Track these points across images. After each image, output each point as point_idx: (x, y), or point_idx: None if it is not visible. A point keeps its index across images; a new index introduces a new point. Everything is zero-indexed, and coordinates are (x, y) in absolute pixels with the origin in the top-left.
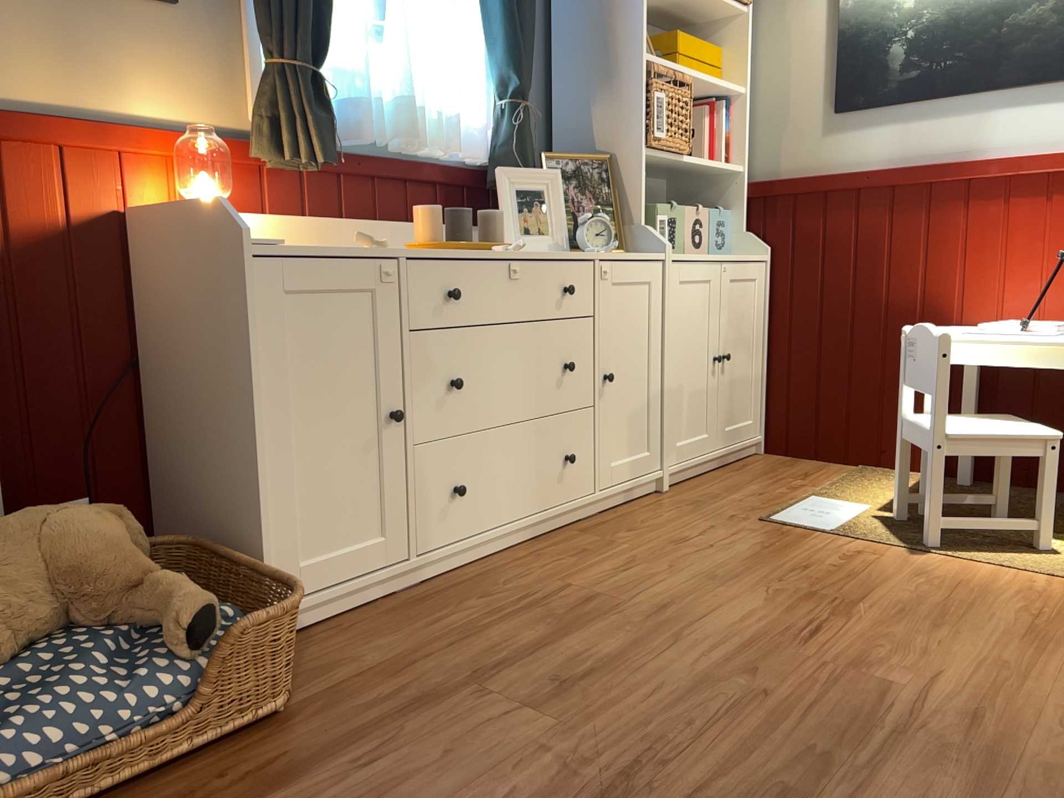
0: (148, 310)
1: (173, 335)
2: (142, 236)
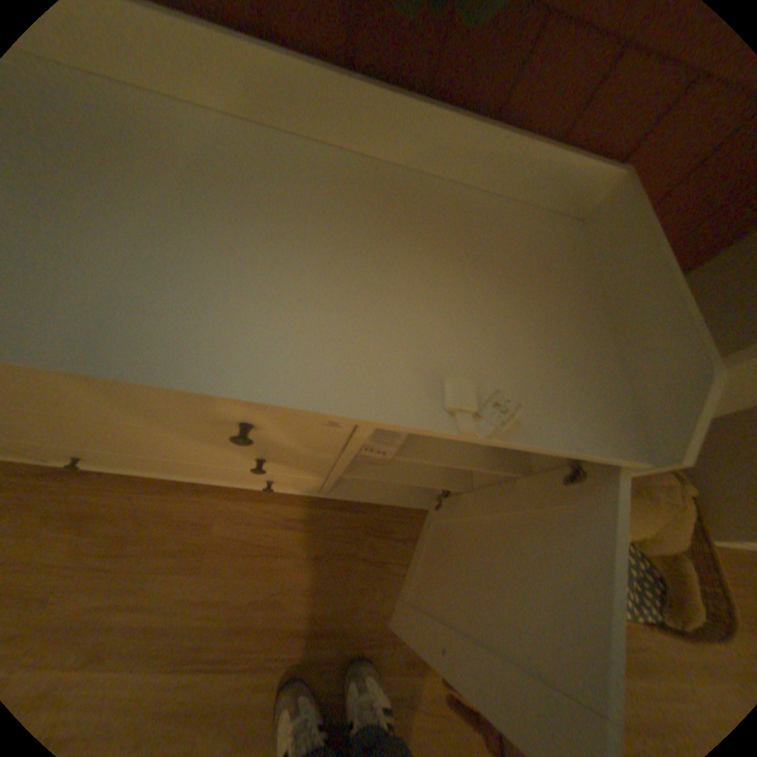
0: None
1: None
2: None
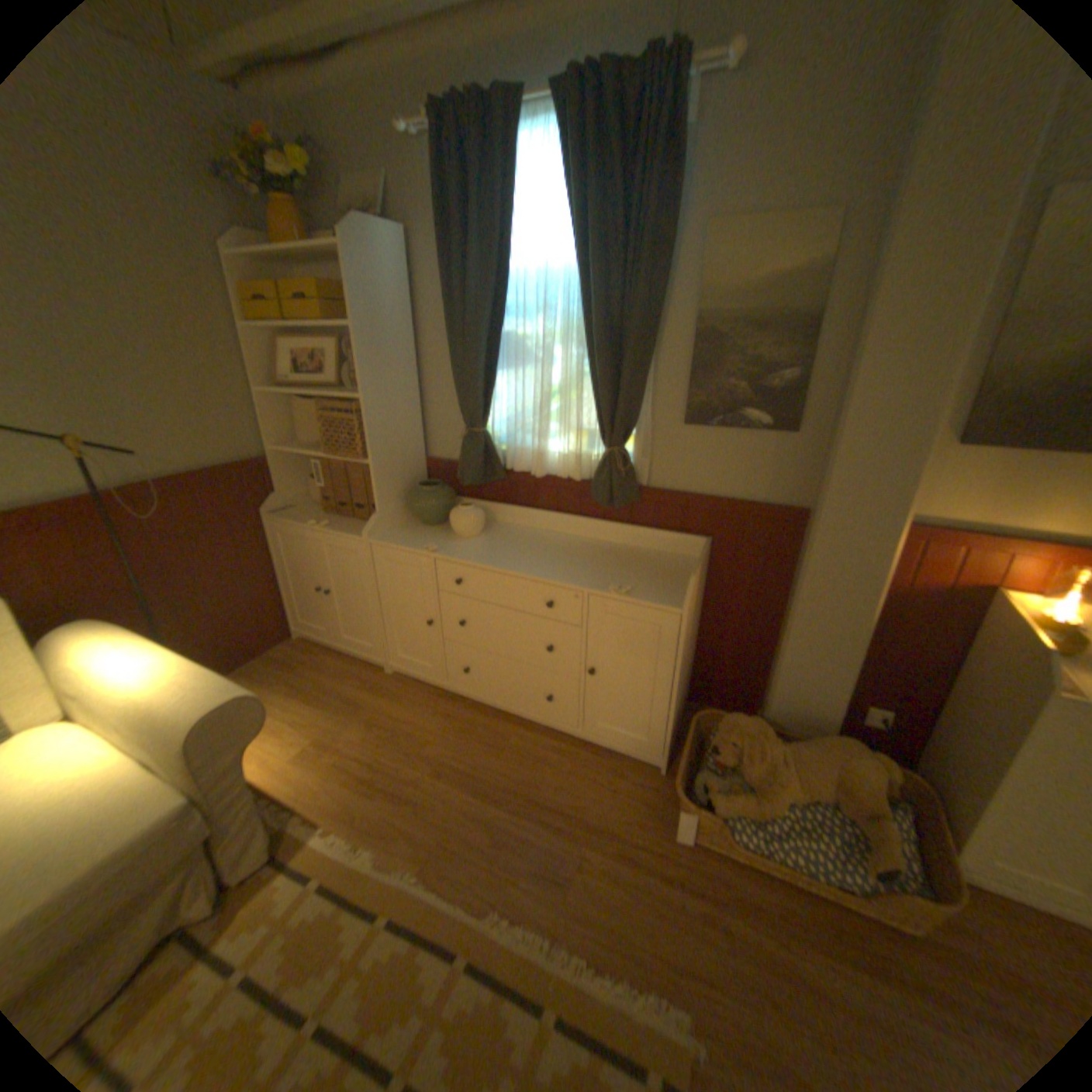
0: (981, 652)
1: (985, 682)
2: (999, 613)
